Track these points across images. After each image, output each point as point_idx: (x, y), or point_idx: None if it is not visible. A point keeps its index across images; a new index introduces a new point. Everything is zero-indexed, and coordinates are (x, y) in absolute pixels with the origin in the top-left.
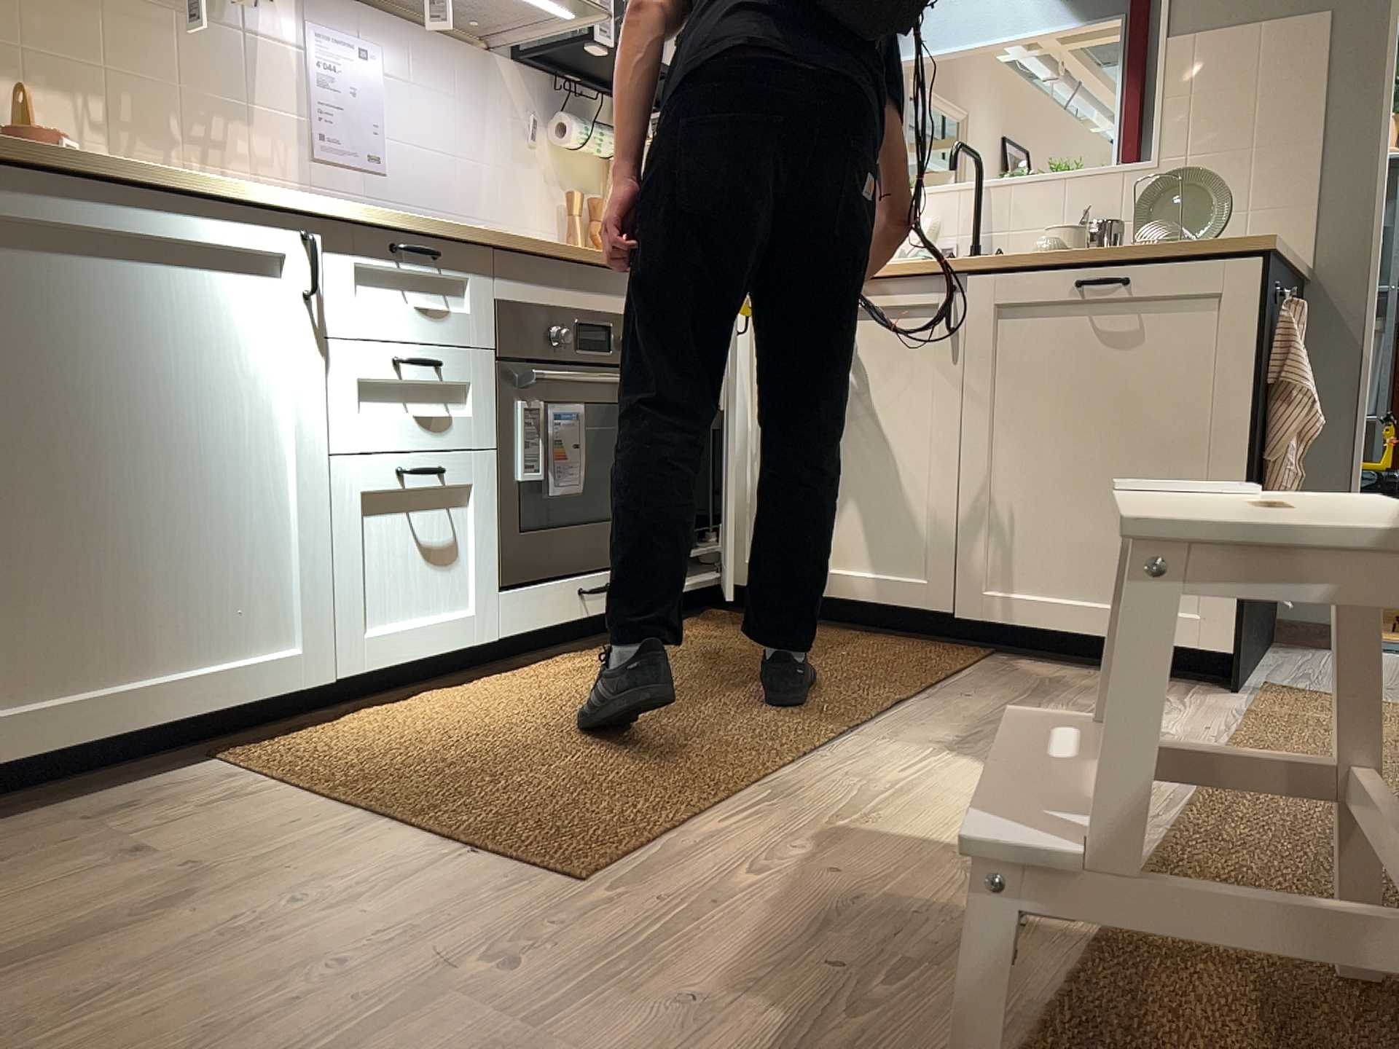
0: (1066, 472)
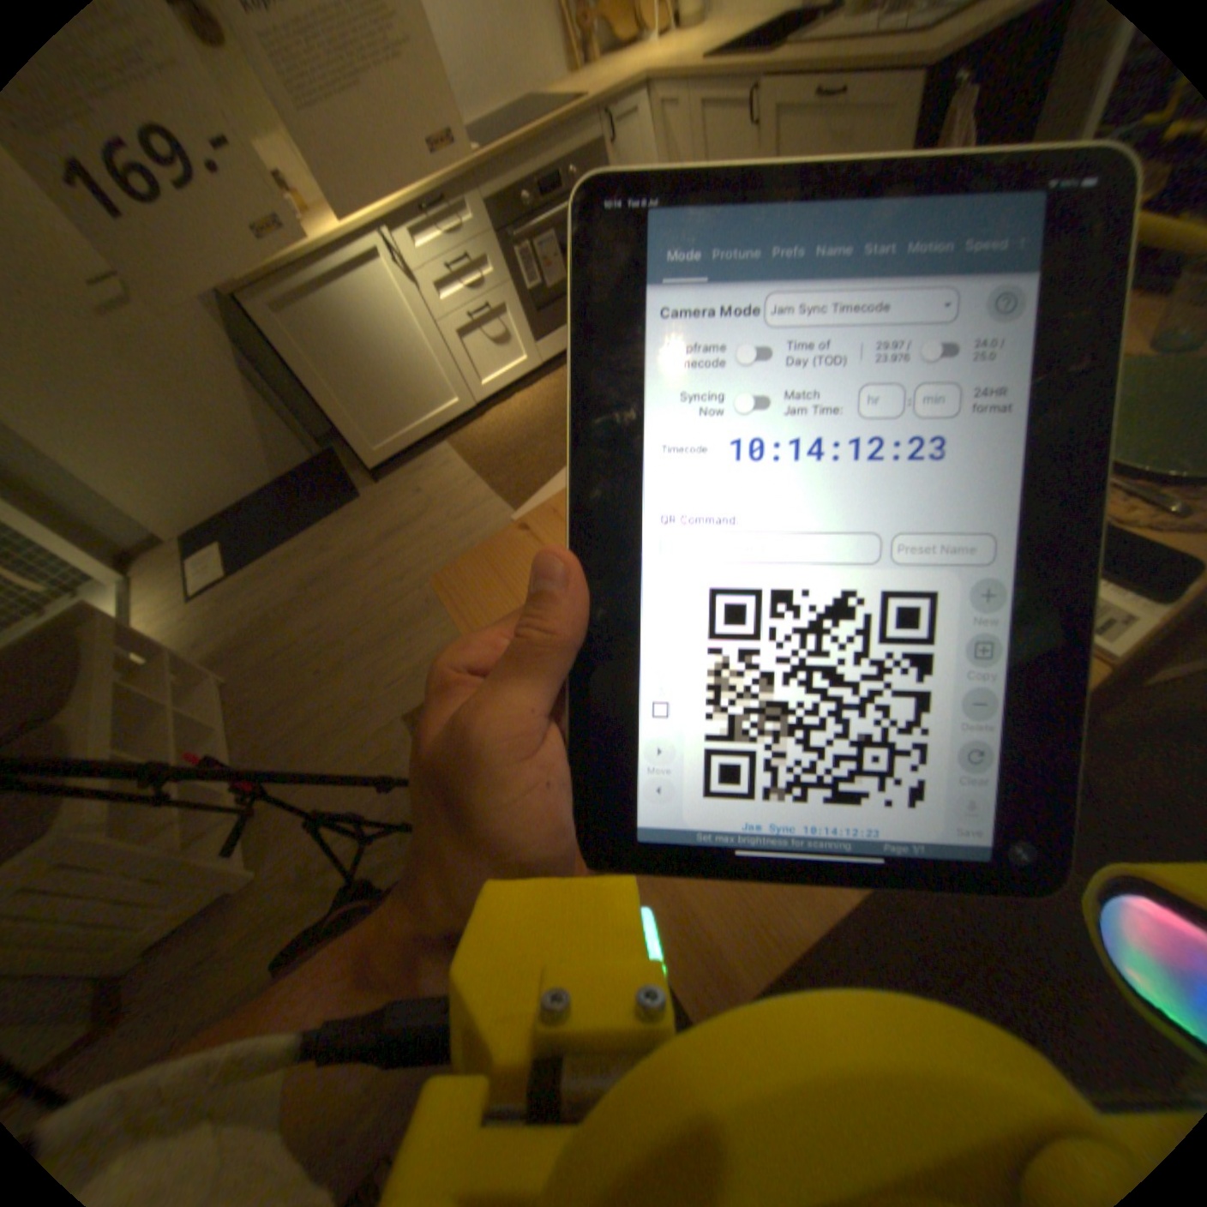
0: None
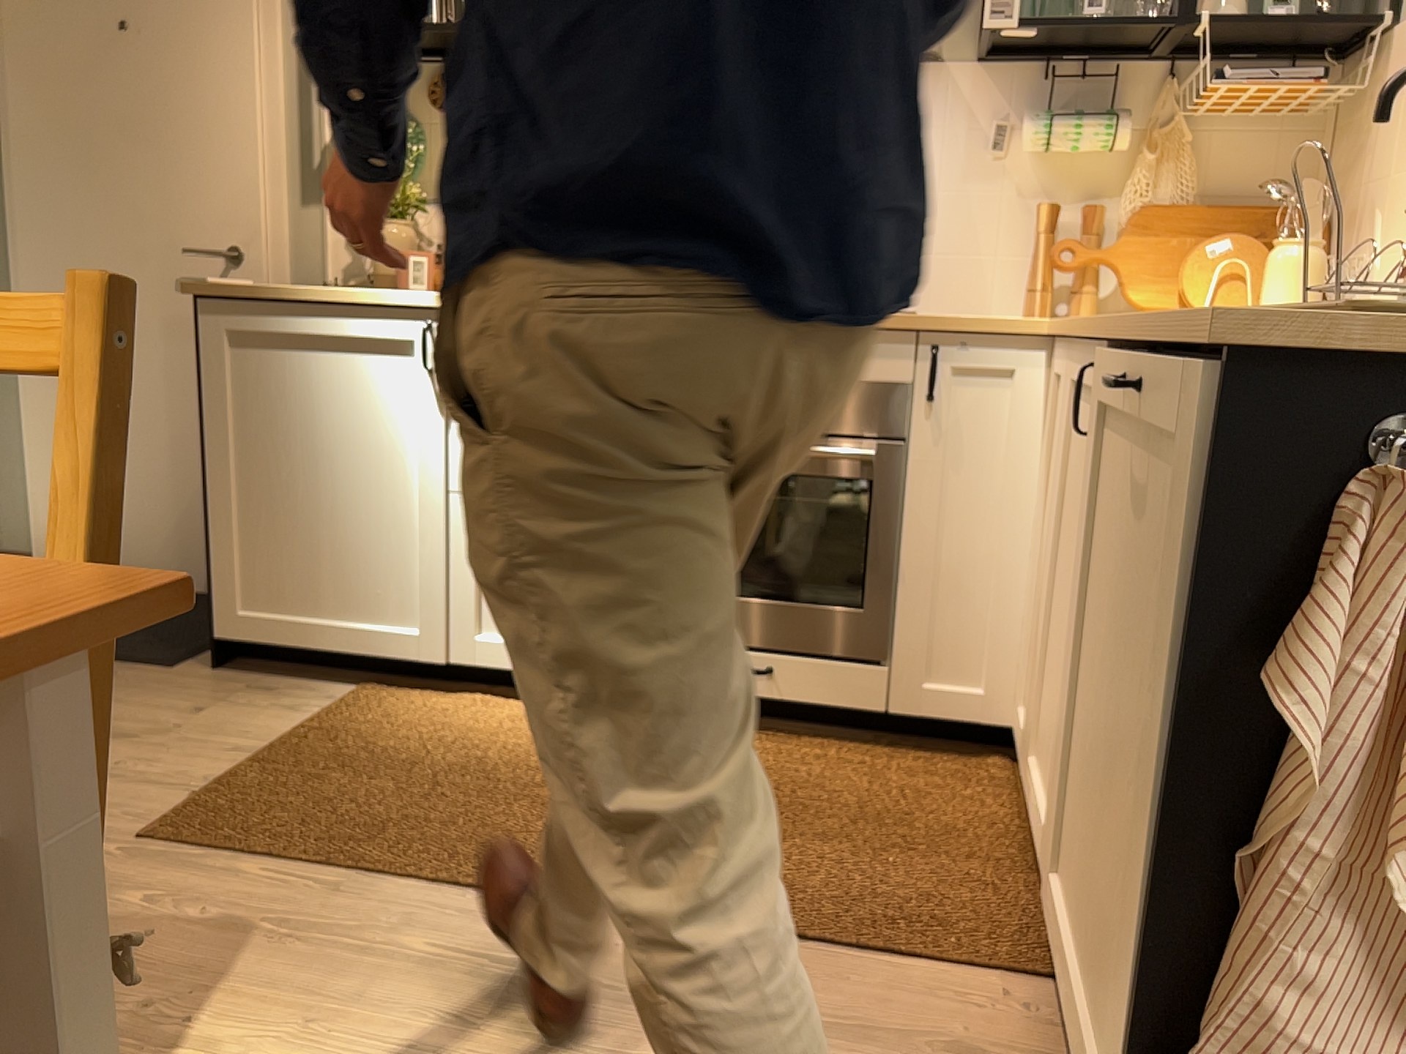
0: (1112, 743)
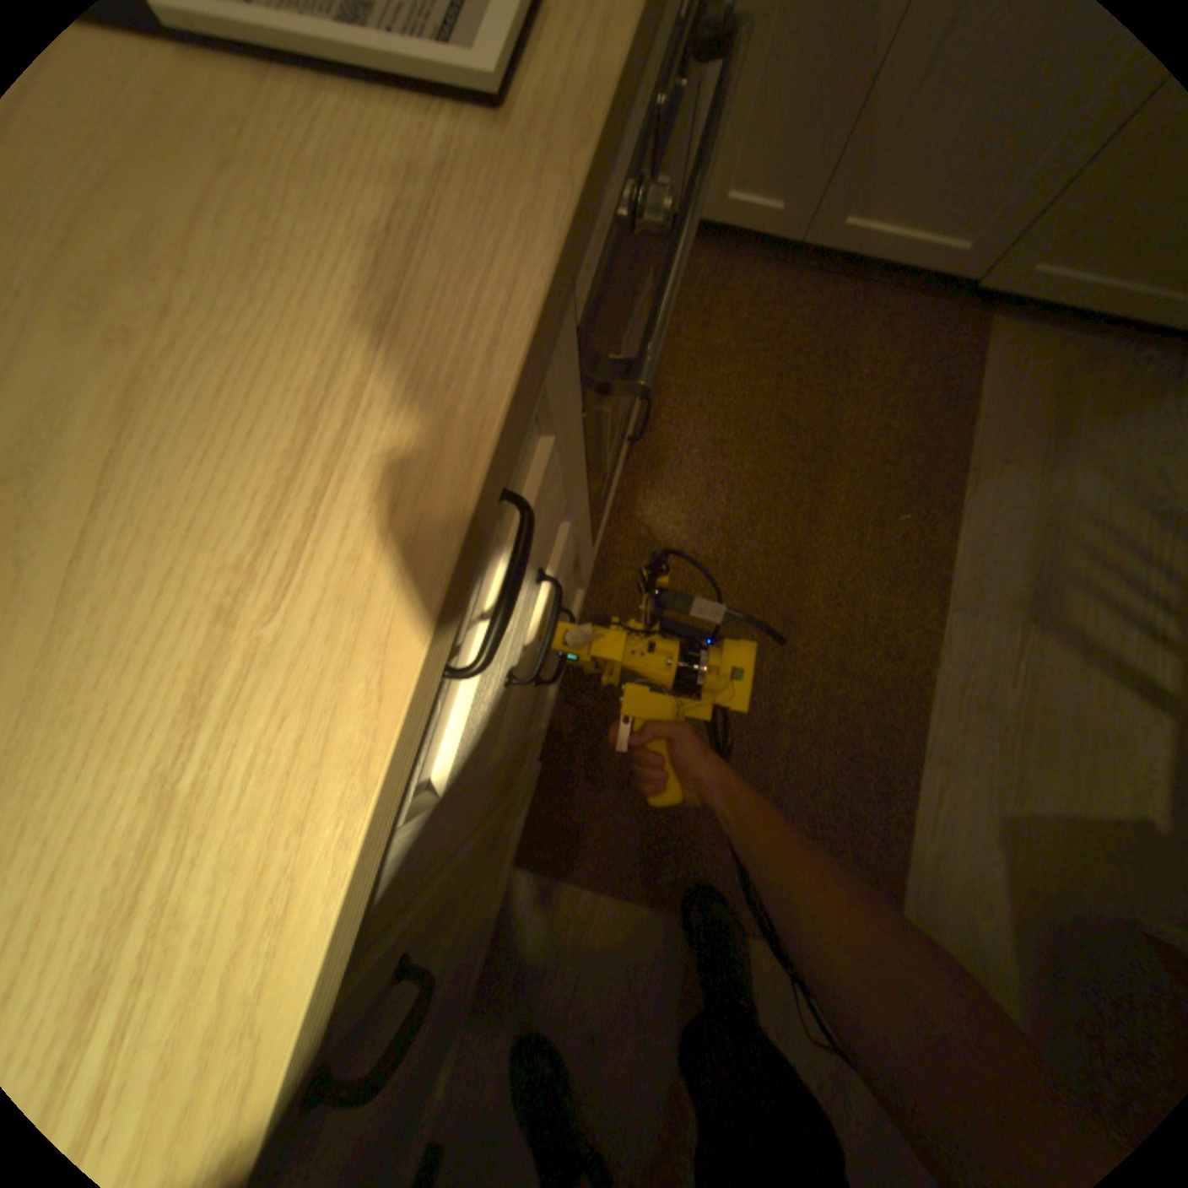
0: None
